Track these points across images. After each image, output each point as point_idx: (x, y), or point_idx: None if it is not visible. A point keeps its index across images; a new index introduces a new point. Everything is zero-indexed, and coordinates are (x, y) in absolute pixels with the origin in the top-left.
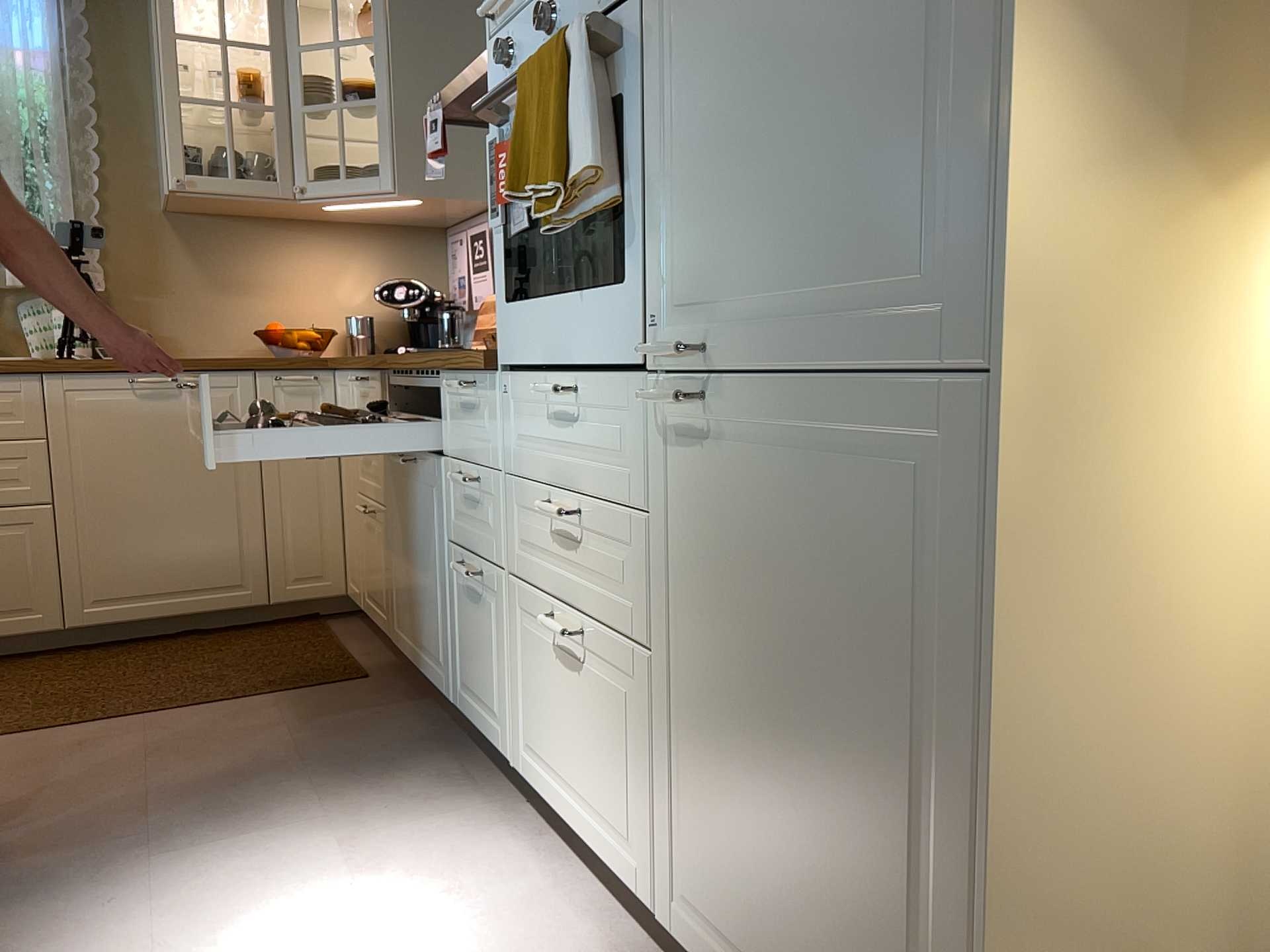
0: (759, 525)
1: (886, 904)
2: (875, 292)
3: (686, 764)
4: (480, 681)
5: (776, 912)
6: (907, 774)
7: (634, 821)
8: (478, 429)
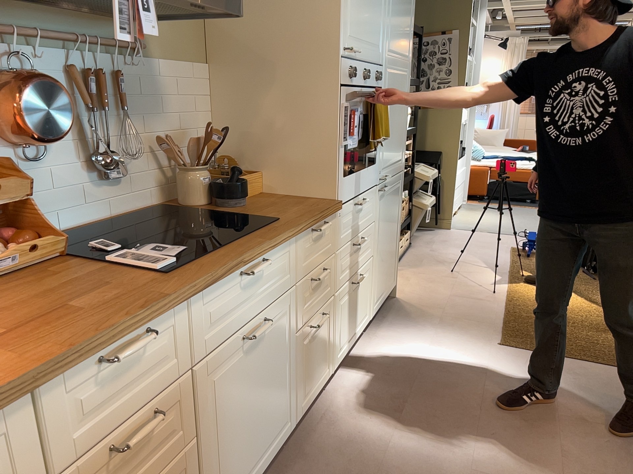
0: (388, 206)
1: (393, 251)
2: (398, 160)
3: (376, 271)
4: (316, 370)
5: (385, 276)
6: (396, 229)
7: (367, 305)
8: (323, 244)
